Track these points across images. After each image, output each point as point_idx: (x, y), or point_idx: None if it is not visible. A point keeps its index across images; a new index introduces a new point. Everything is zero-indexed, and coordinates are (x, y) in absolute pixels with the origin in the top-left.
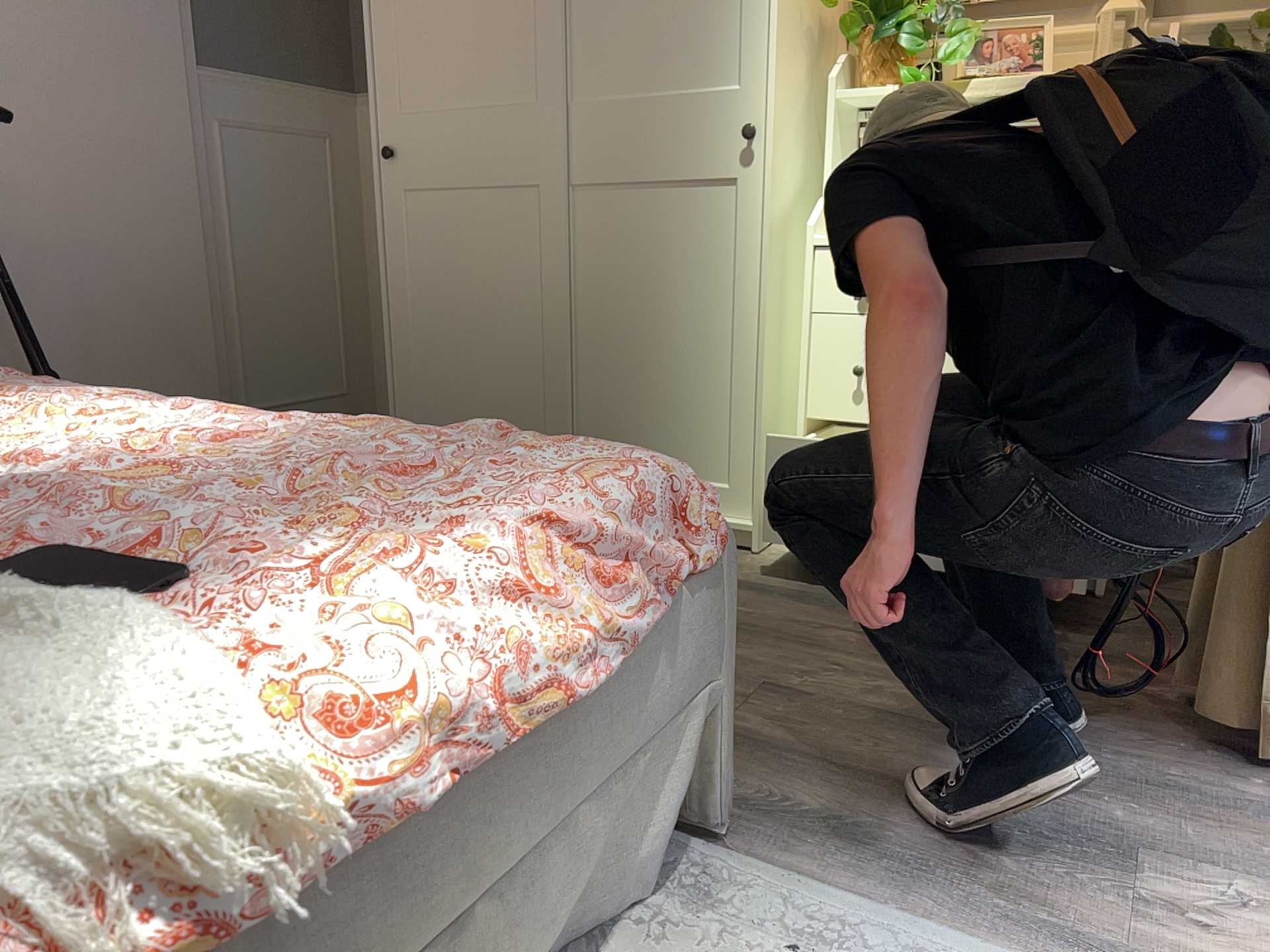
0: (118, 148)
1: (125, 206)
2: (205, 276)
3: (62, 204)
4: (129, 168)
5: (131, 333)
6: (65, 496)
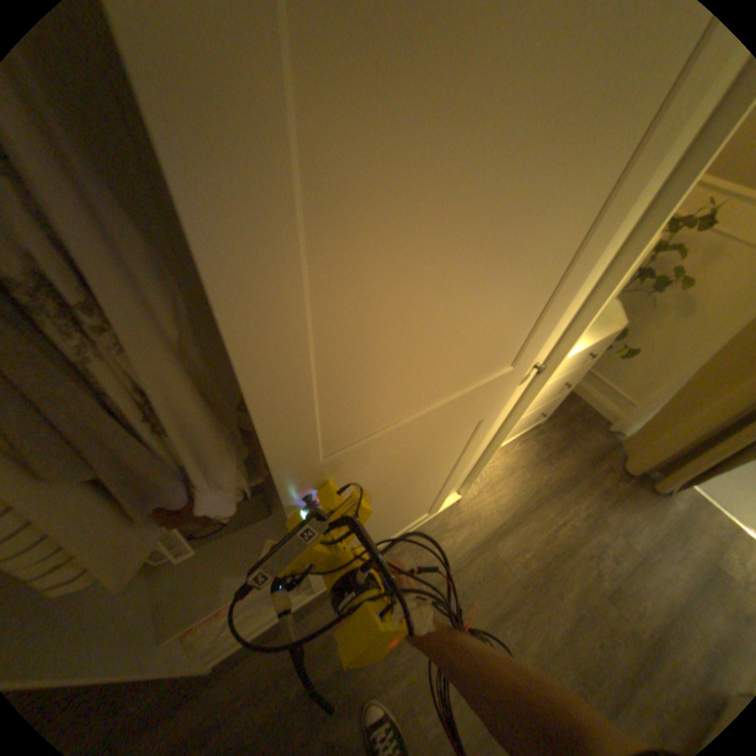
0: None
1: None
2: None
3: None
4: None
5: None
6: None
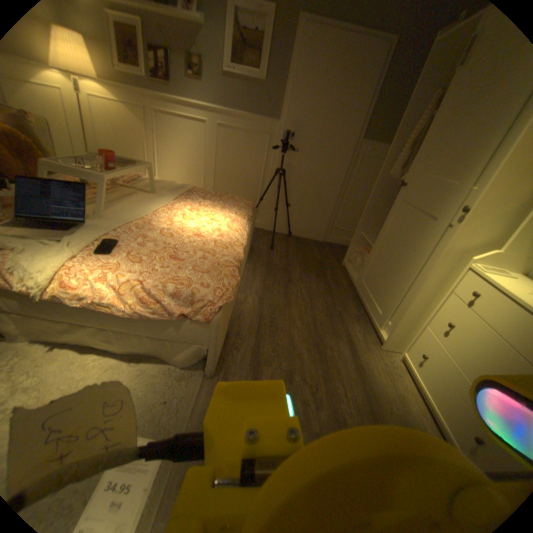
0: (328, 157)
1: (324, 171)
2: (337, 193)
3: (309, 168)
4: (329, 162)
5: (312, 201)
6: (150, 231)
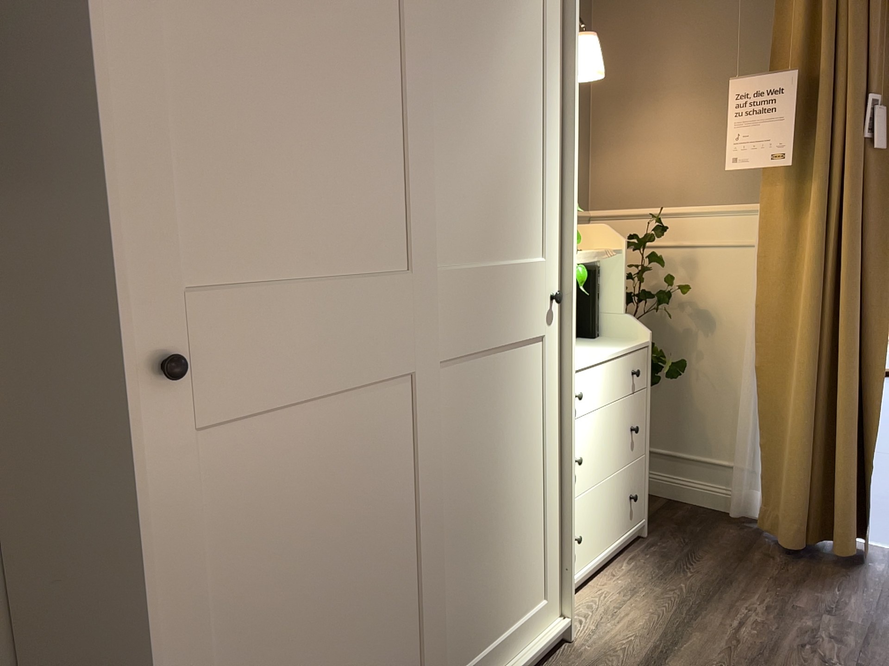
0: None
1: None
2: None
3: None
4: None
5: None
6: None
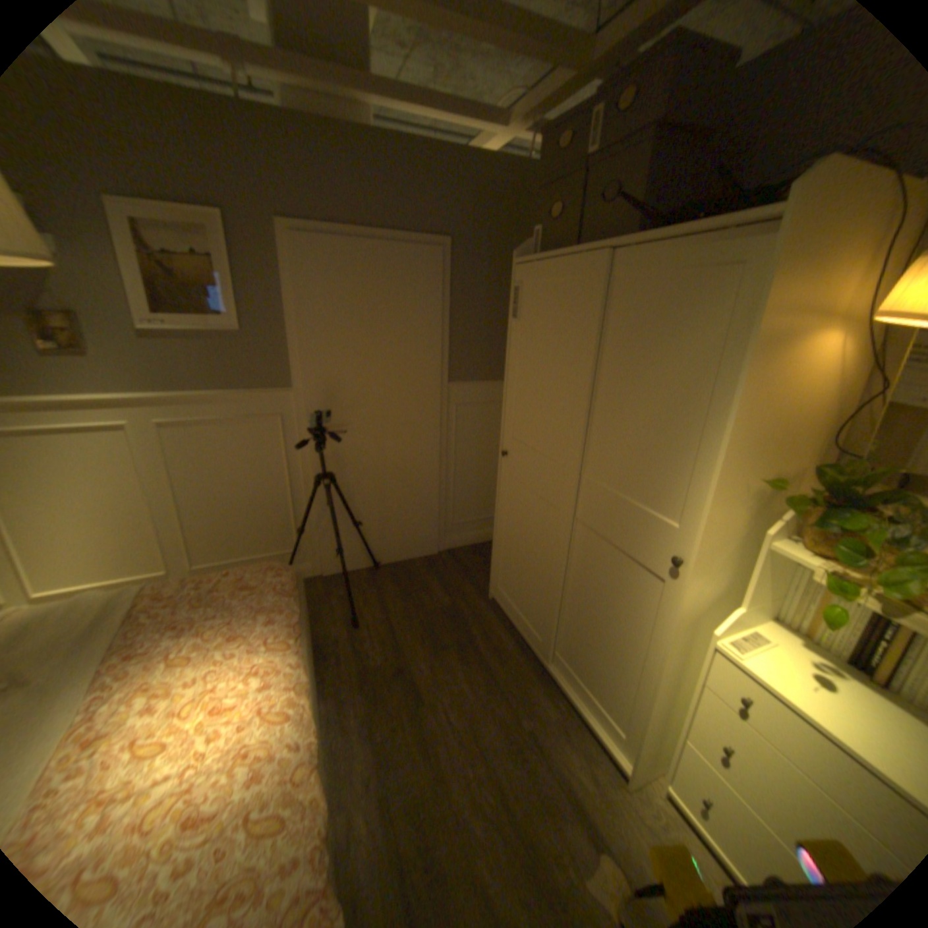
0: (403, 424)
1: (403, 447)
2: (437, 472)
3: (376, 450)
4: (407, 432)
5: (400, 497)
6: None
